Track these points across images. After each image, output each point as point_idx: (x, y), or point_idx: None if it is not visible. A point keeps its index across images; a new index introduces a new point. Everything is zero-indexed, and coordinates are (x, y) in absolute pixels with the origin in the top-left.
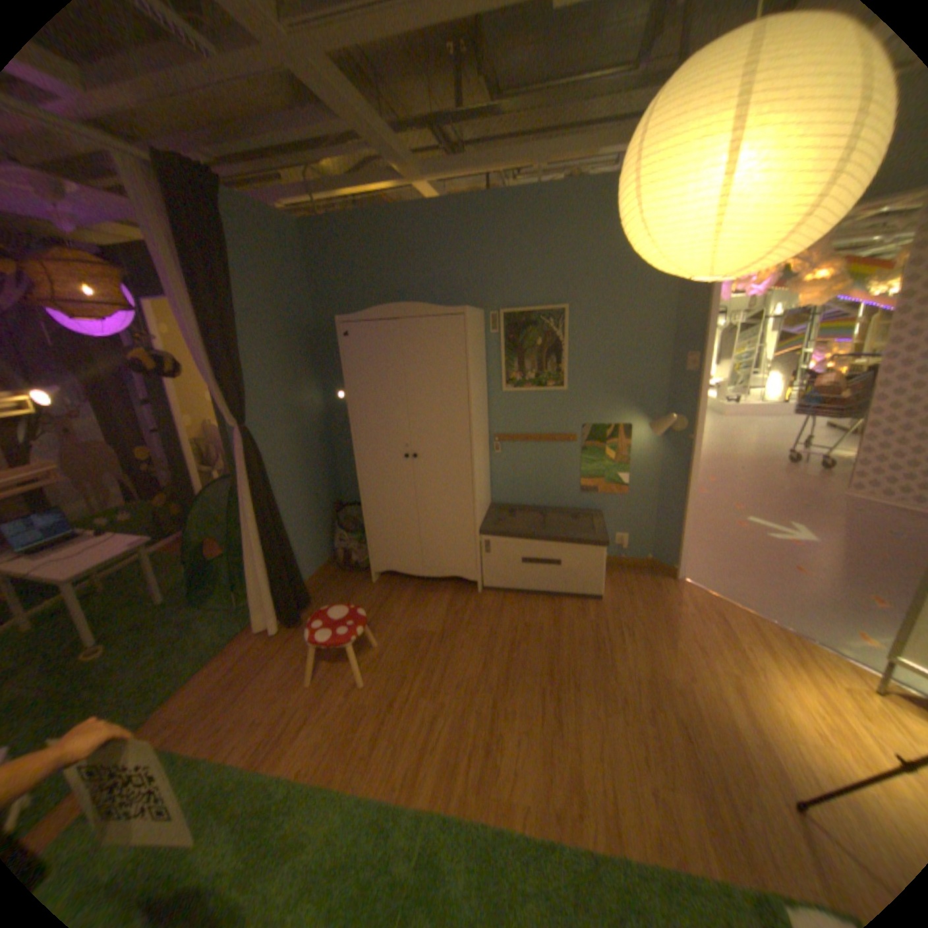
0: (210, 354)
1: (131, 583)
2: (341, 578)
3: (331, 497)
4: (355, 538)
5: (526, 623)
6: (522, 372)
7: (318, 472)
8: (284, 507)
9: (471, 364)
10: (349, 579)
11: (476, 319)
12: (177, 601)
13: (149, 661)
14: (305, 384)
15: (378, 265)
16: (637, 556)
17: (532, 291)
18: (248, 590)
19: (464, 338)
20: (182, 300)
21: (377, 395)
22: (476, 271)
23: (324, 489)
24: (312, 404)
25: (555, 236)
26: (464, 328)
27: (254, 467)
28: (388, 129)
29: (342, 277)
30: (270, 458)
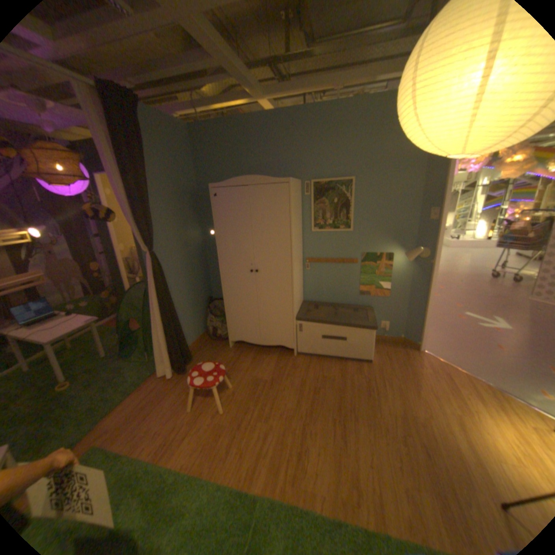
0: (132, 207)
1: (87, 343)
2: (211, 344)
3: (205, 294)
4: (220, 320)
5: (324, 376)
6: (324, 219)
7: (198, 279)
8: (177, 300)
9: (293, 214)
10: (216, 344)
11: (296, 186)
12: (114, 355)
13: (95, 392)
14: (190, 225)
15: (236, 152)
16: (395, 336)
17: (332, 168)
18: (154, 351)
19: (289, 197)
20: (115, 173)
21: (234, 232)
22: (297, 155)
23: (201, 289)
24: (194, 238)
25: (347, 132)
26: (289, 191)
27: (158, 277)
28: (243, 64)
29: (213, 159)
30: (168, 271)
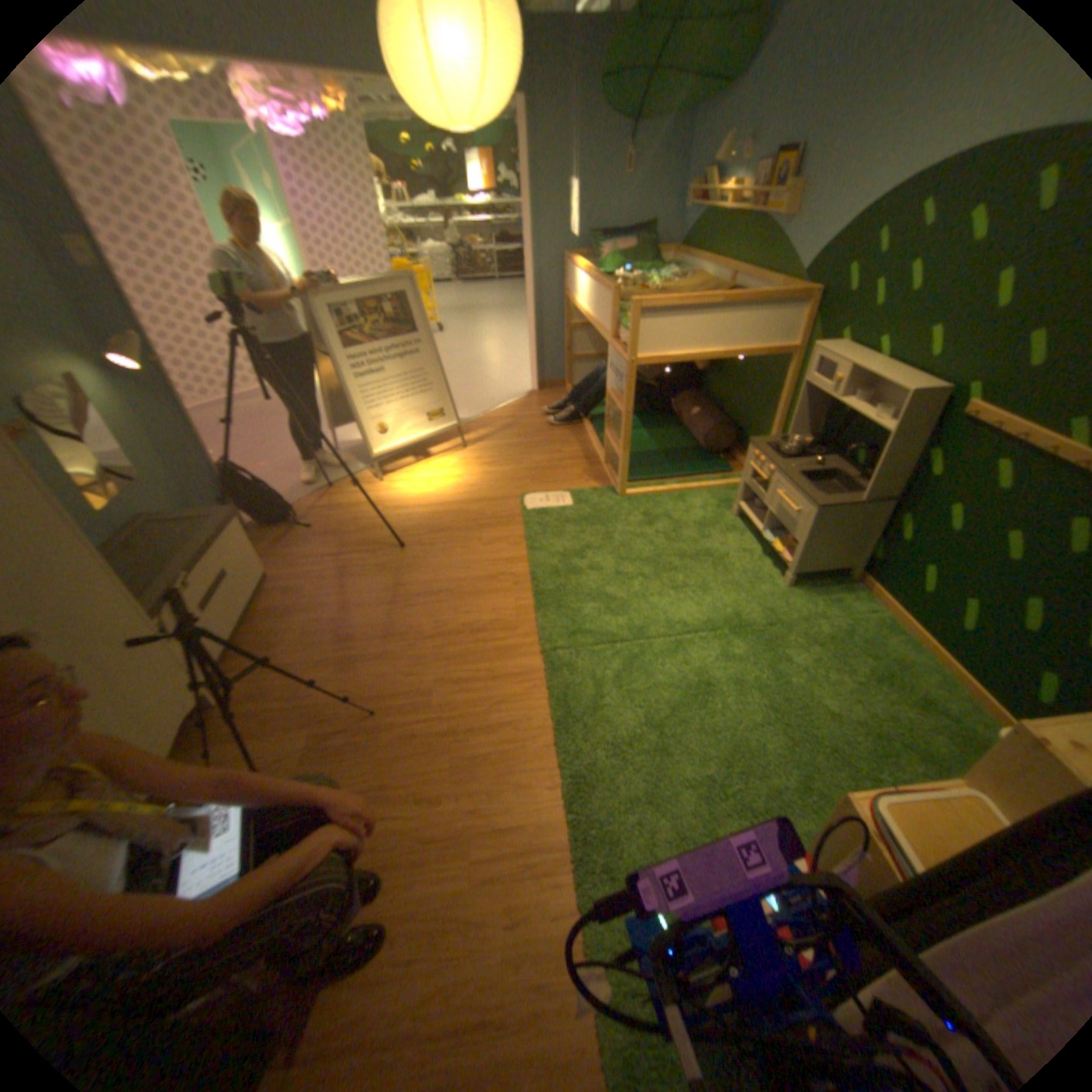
0: None
1: None
2: None
3: None
4: None
5: (300, 636)
6: None
7: None
8: None
9: None
10: None
11: None
12: None
13: None
14: None
15: None
16: None
17: None
18: None
19: None
20: None
21: None
22: None
23: None
24: None
25: None
26: None
27: None
28: None
29: None
30: None
